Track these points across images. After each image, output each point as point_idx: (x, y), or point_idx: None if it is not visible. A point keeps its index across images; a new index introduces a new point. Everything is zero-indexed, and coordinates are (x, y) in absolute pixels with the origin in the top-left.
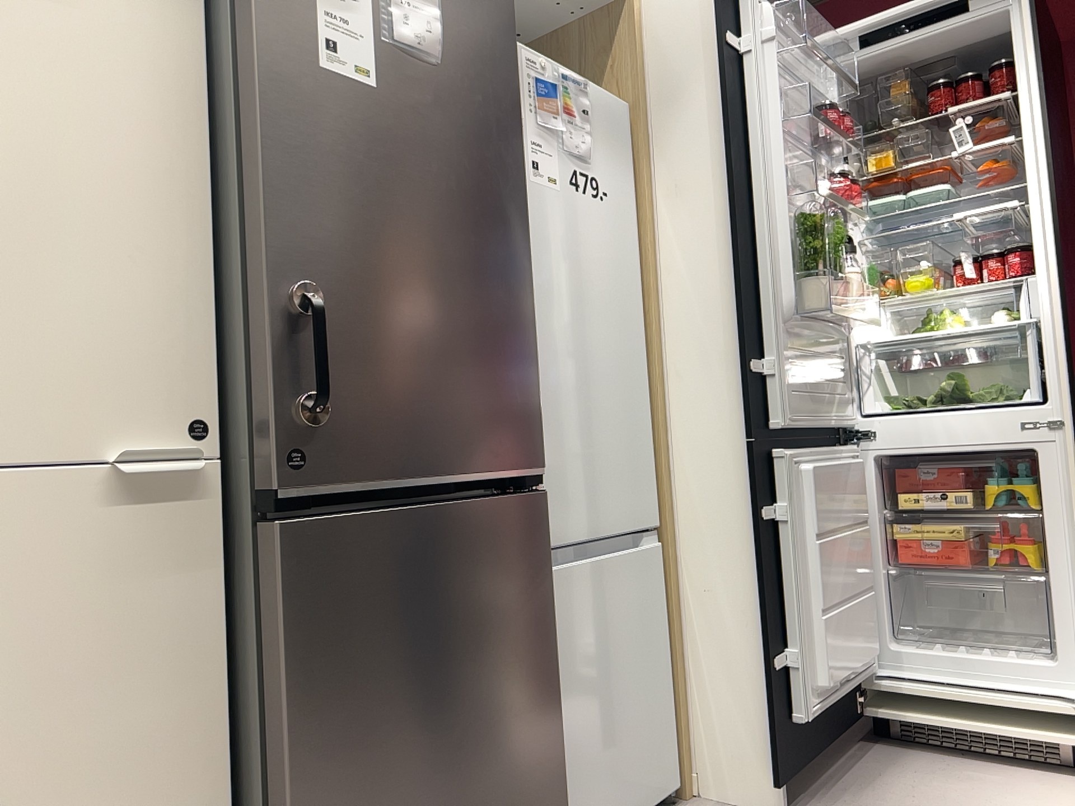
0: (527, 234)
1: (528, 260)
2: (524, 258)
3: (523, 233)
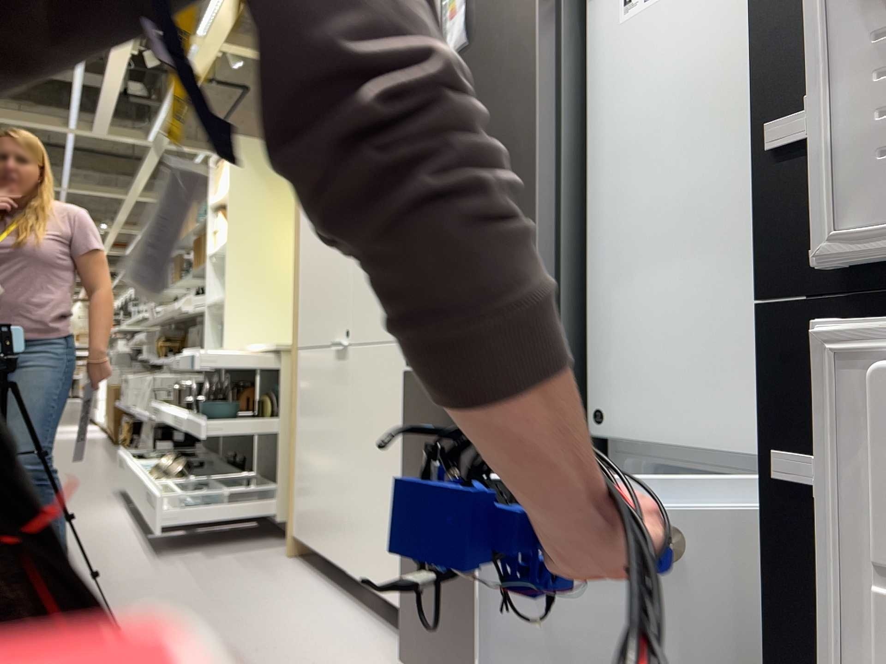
0: (536, 123)
1: (535, 148)
2: (530, 150)
3: (531, 125)
